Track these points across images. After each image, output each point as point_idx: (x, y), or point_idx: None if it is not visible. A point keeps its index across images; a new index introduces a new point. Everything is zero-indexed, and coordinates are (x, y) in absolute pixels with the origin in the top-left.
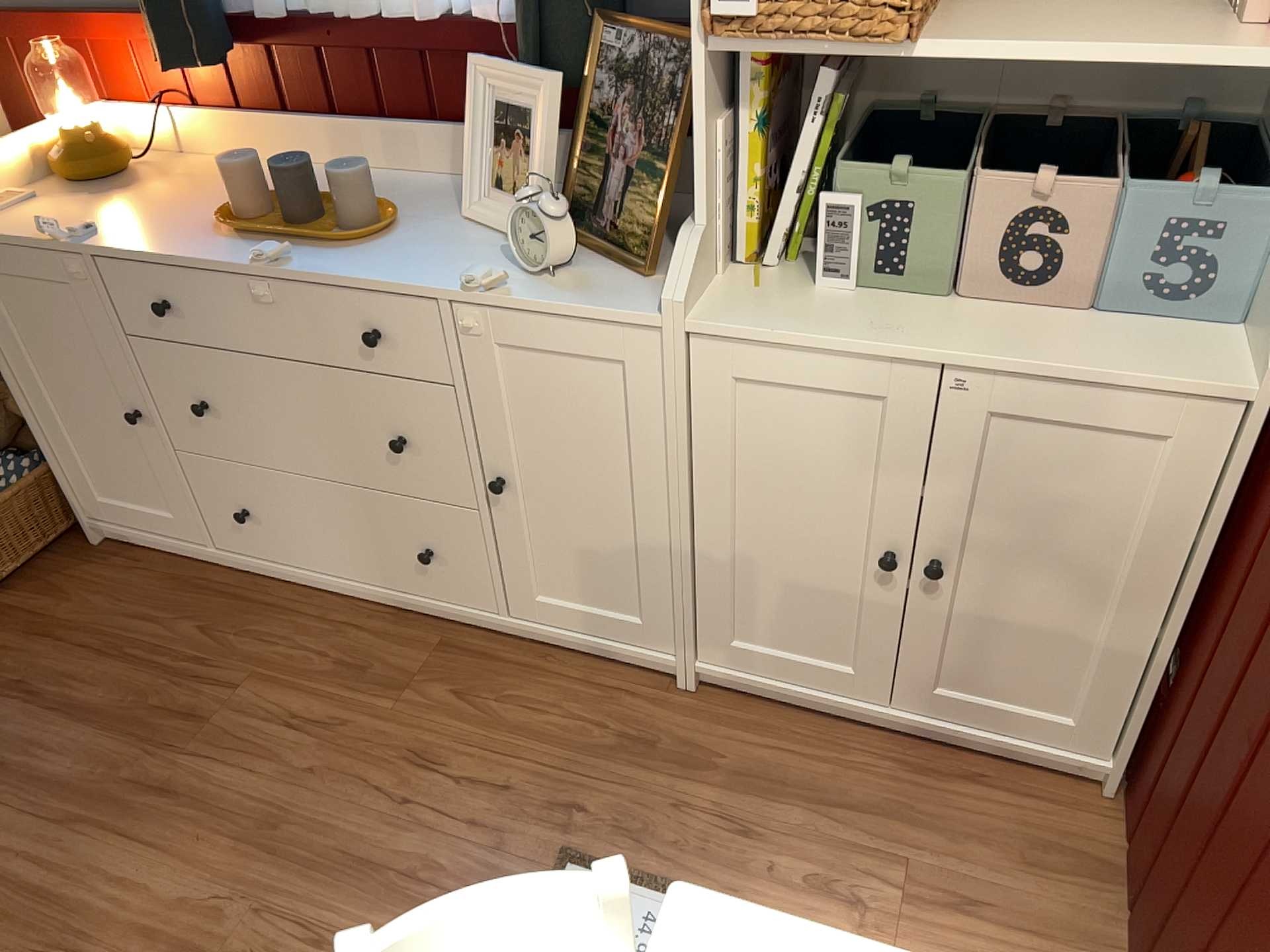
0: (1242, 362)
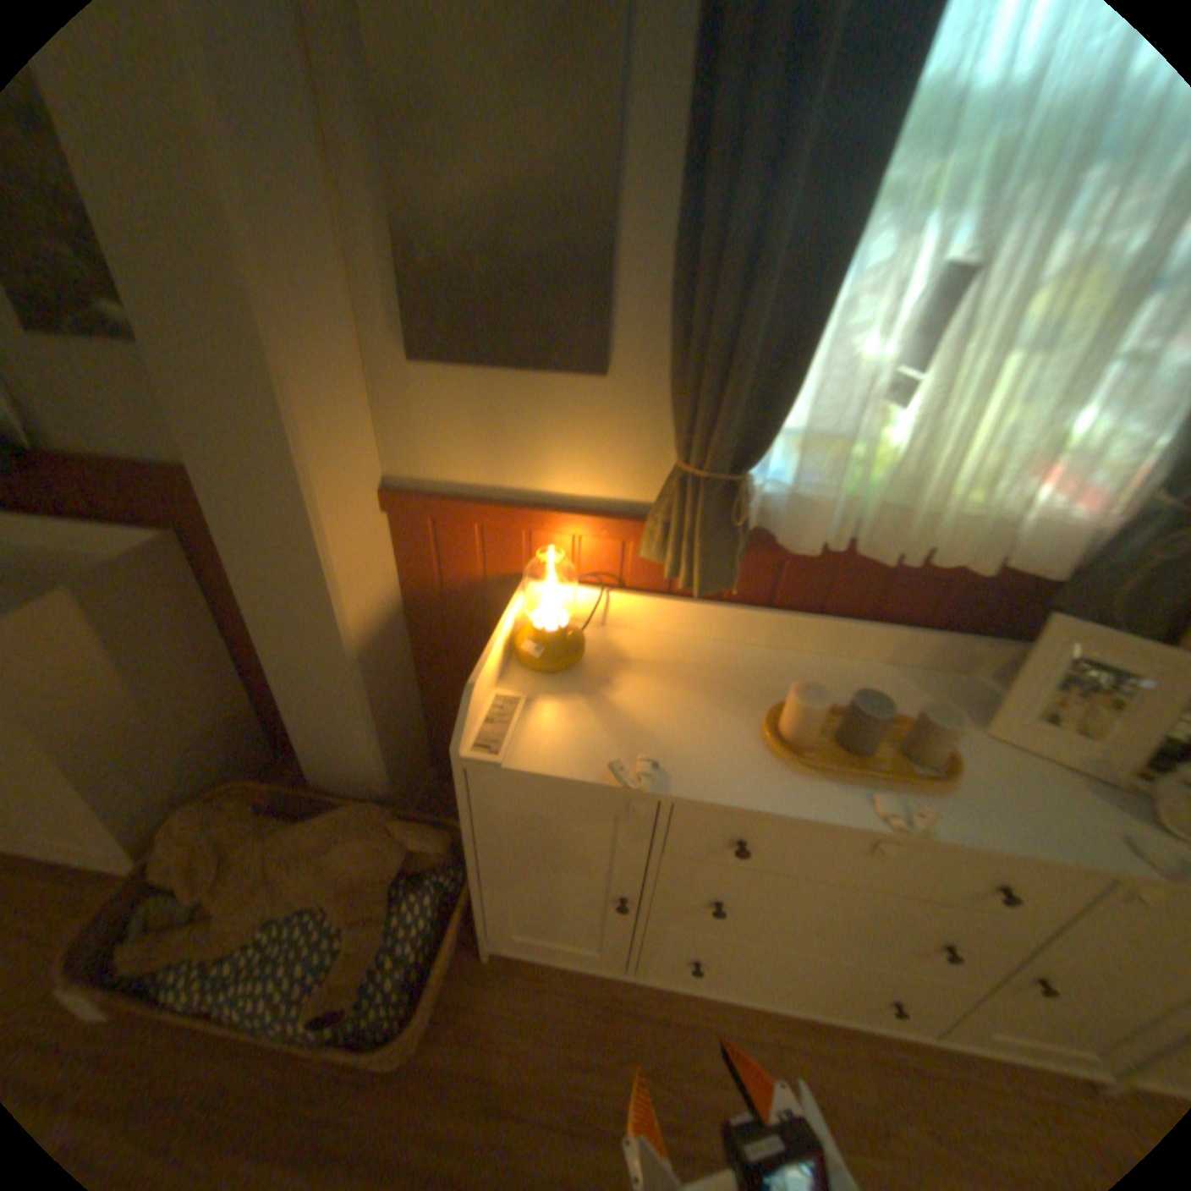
0: None
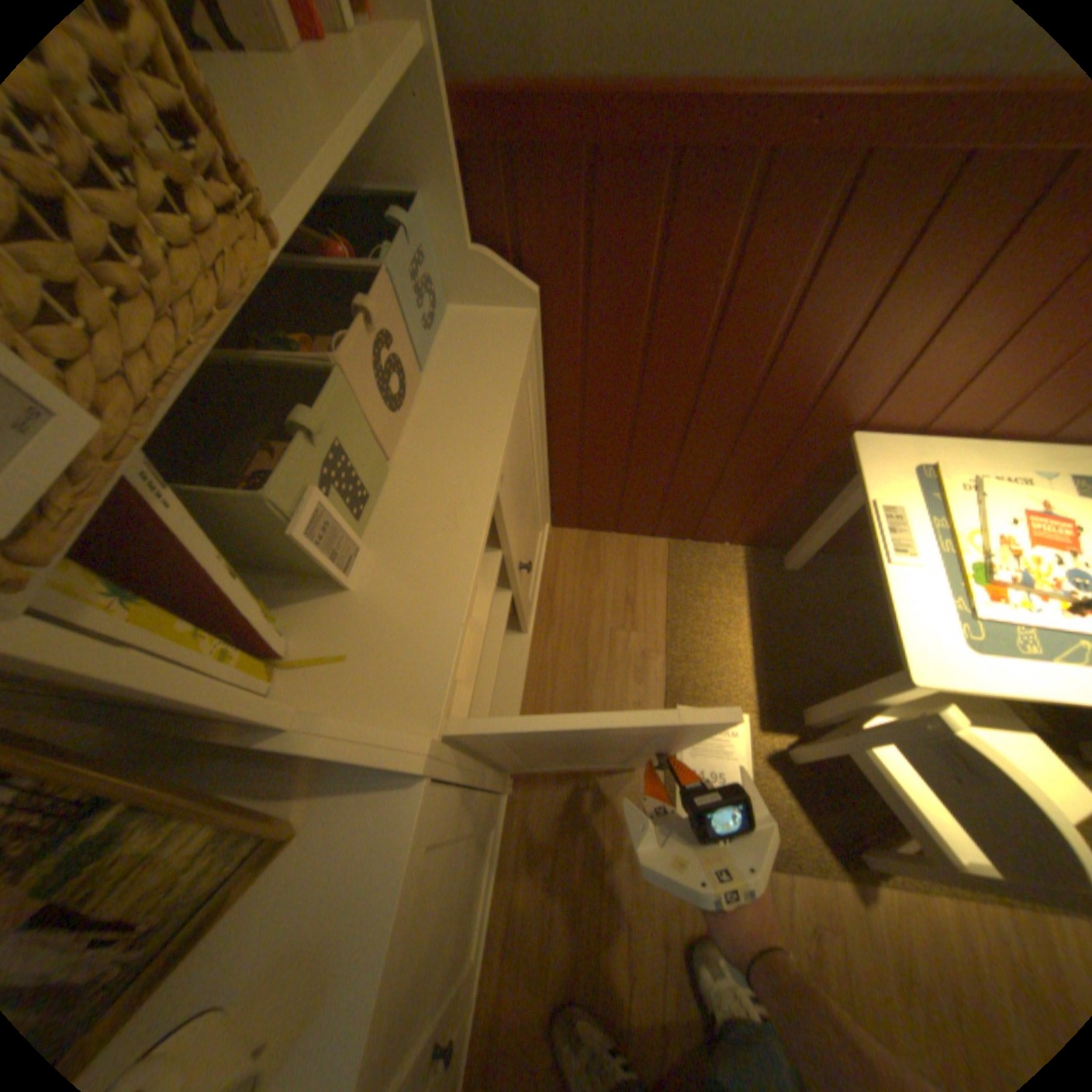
0: (503, 303)
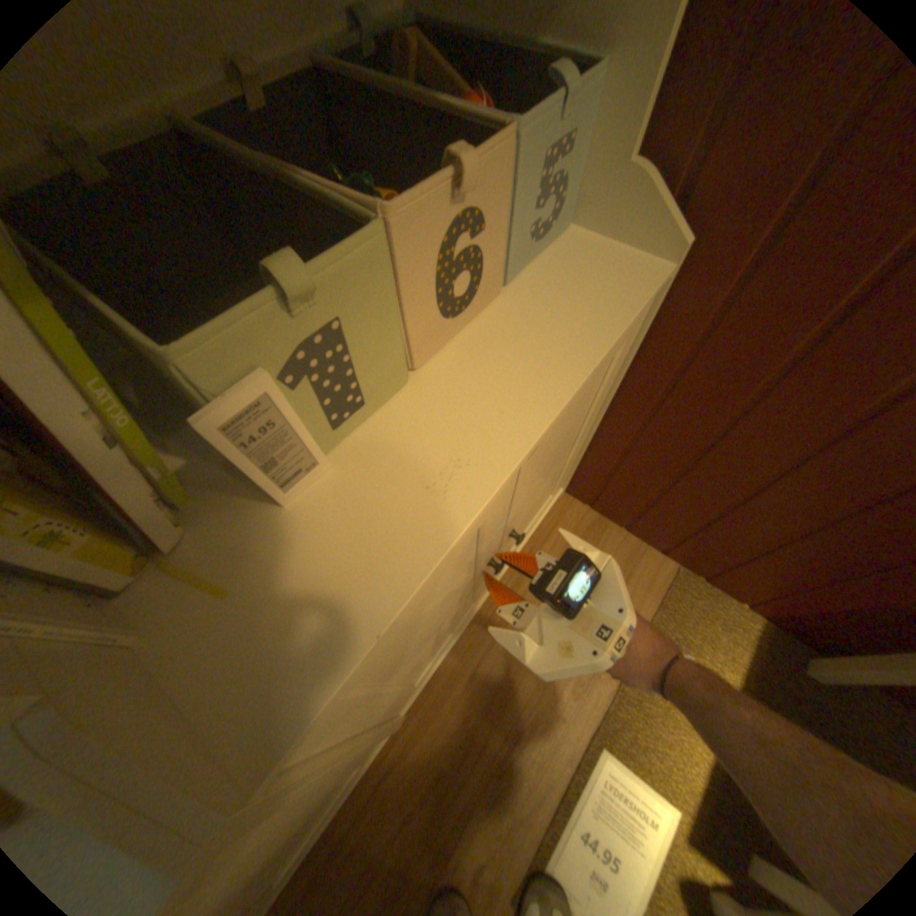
0: (640, 243)
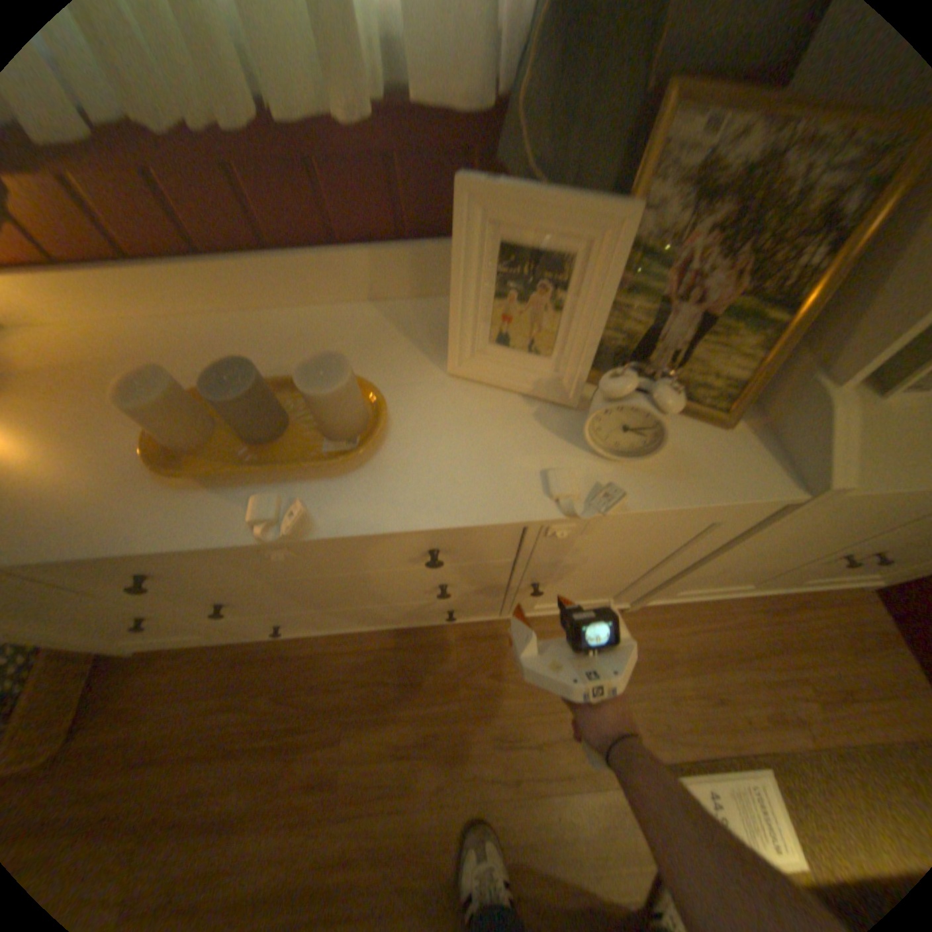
0: None
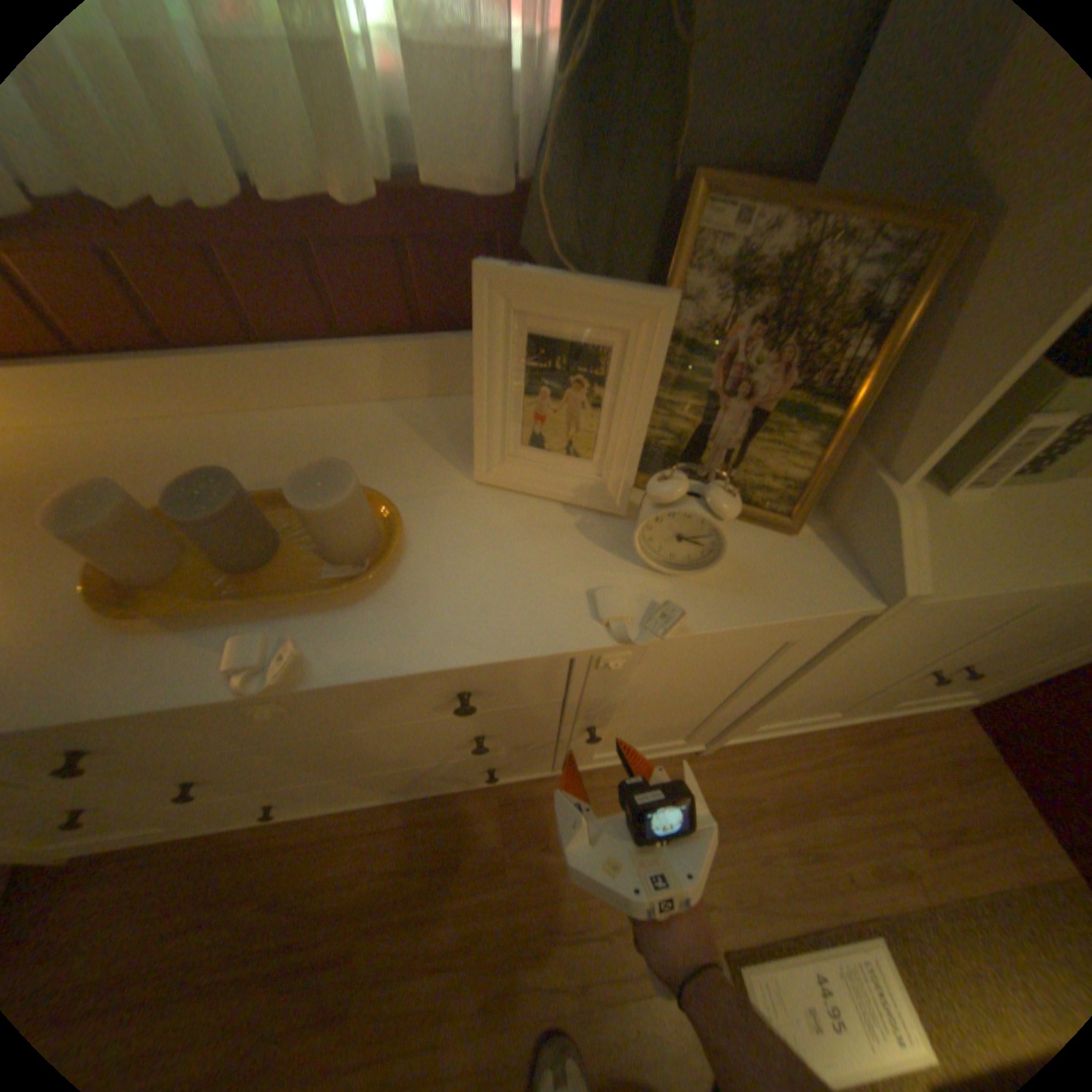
0: None
